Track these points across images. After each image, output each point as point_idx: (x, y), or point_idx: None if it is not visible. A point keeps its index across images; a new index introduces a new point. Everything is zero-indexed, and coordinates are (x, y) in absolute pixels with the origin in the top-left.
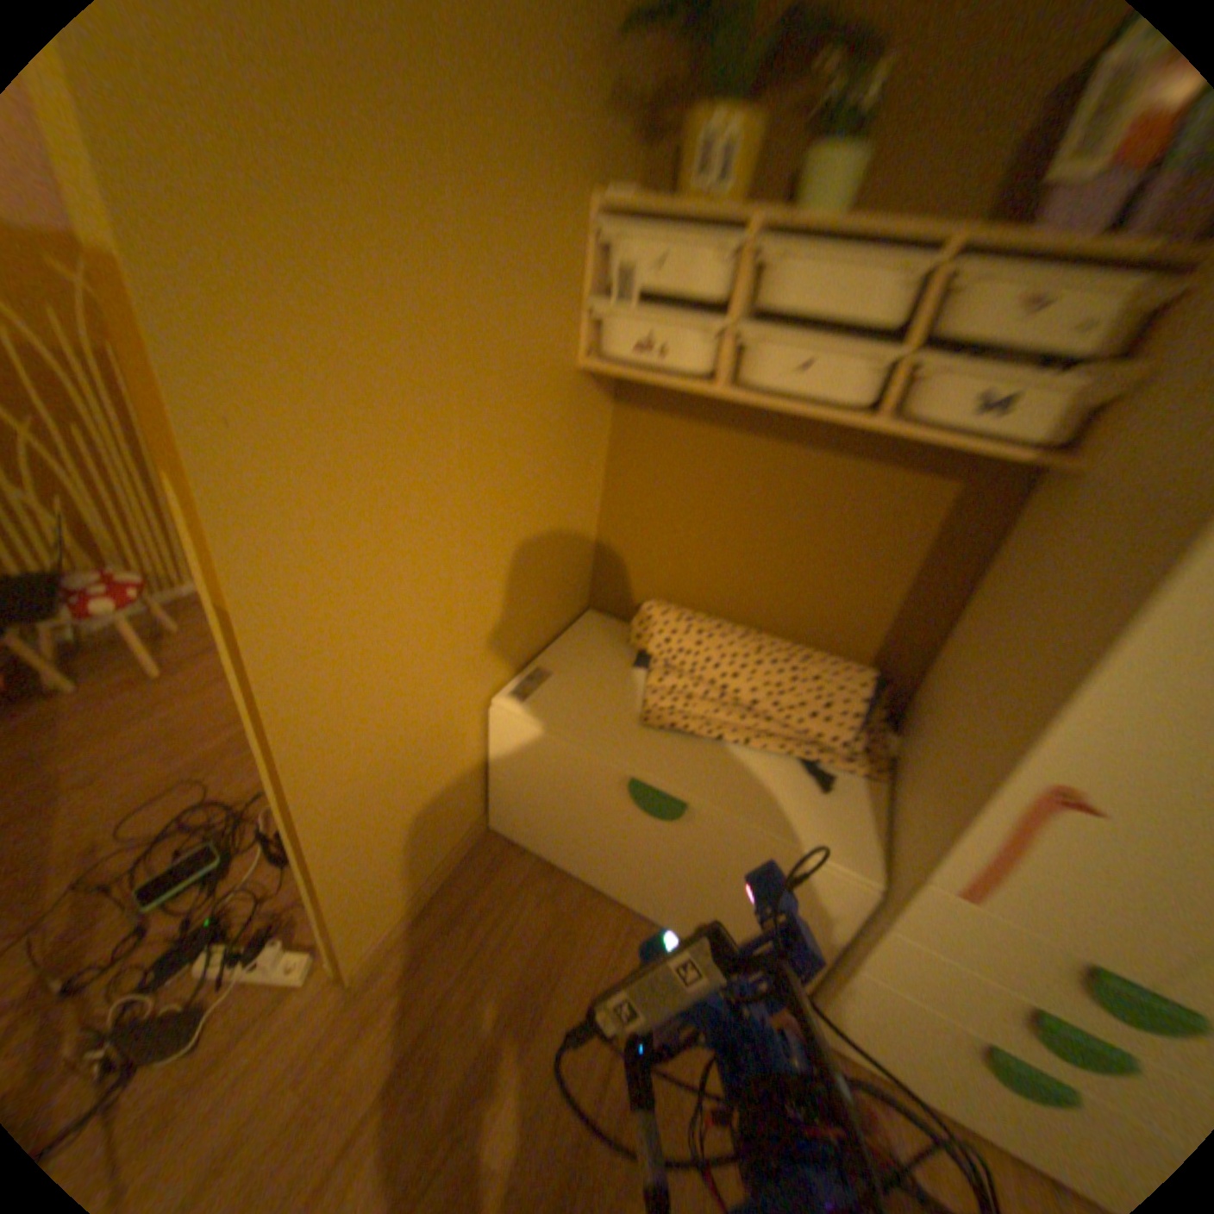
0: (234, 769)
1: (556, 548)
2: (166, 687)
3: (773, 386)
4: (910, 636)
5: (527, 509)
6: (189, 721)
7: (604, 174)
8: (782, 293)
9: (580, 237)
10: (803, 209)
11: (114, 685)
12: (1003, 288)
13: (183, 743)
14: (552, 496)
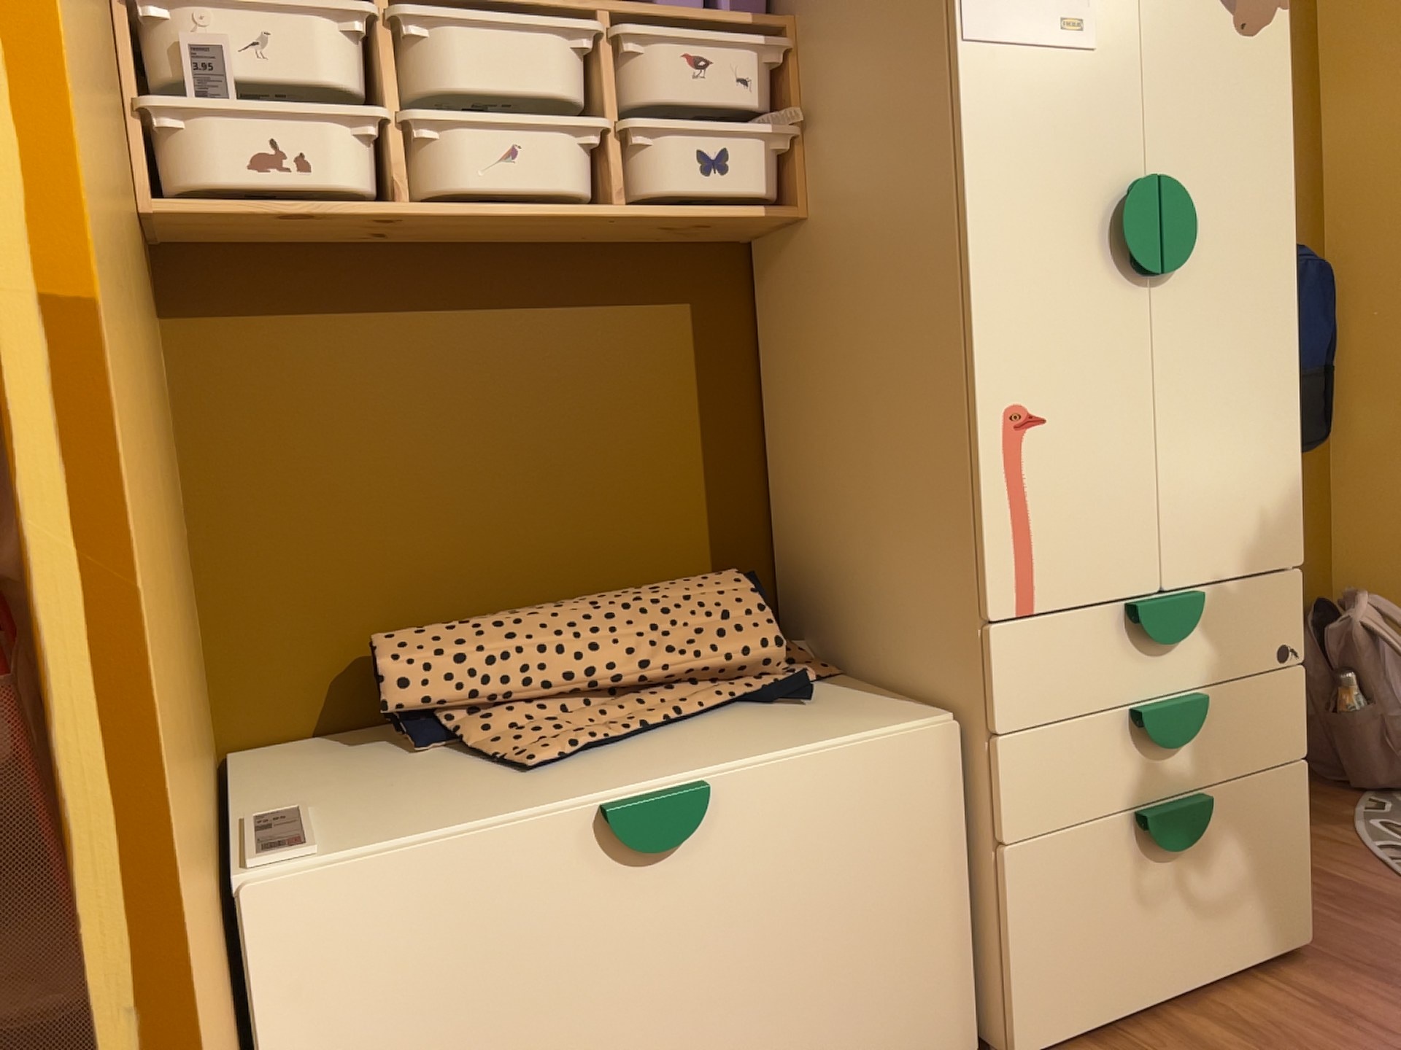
0: None
1: None
2: None
3: (477, 192)
4: (733, 516)
5: None
6: None
7: None
8: (444, 80)
9: None
10: None
11: None
12: (666, 55)
13: None
14: None
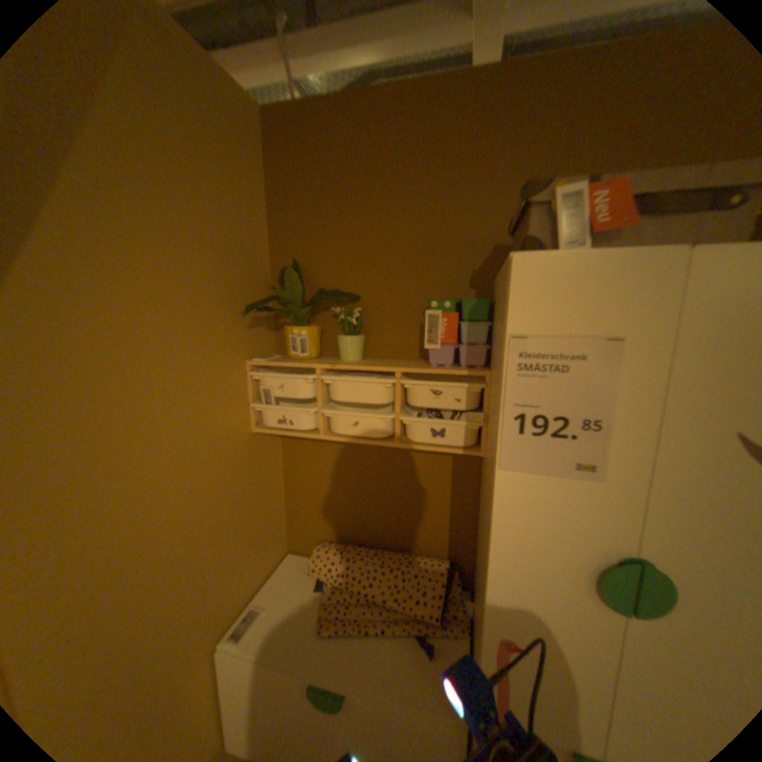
0: None
1: (255, 529)
2: None
3: (346, 434)
4: (460, 538)
5: (229, 517)
6: None
7: (252, 353)
8: (339, 395)
9: (242, 381)
10: (337, 365)
11: None
12: (422, 390)
13: None
14: (246, 502)
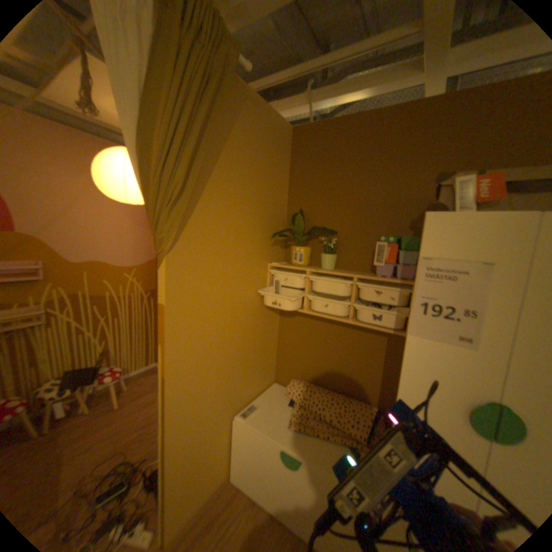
0: (137, 449)
1: (260, 360)
2: (119, 414)
3: (319, 311)
4: (388, 394)
5: (249, 347)
6: (125, 428)
7: (271, 259)
8: (317, 288)
9: (265, 274)
10: (319, 269)
11: (102, 412)
12: (369, 289)
13: (121, 437)
14: (258, 342)
